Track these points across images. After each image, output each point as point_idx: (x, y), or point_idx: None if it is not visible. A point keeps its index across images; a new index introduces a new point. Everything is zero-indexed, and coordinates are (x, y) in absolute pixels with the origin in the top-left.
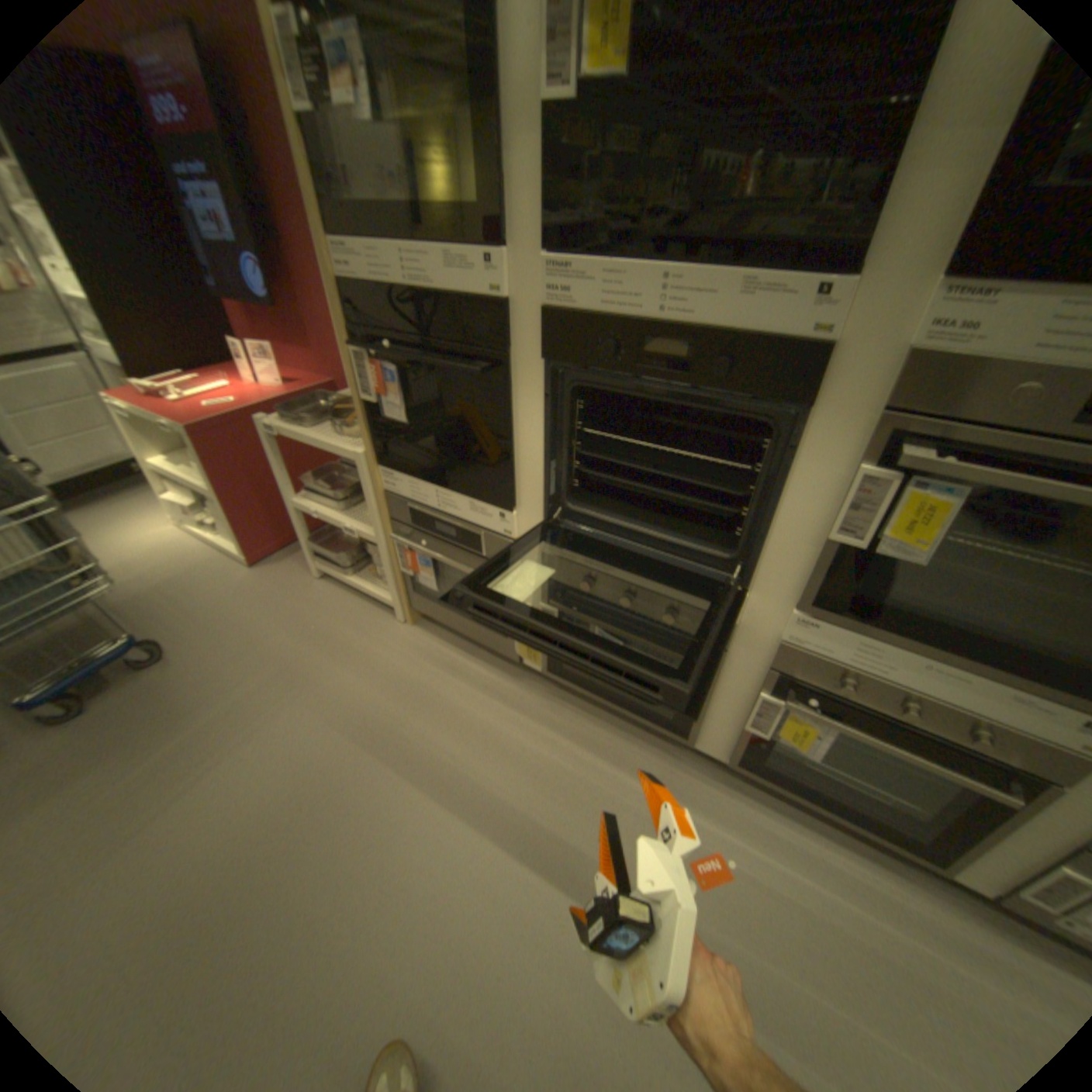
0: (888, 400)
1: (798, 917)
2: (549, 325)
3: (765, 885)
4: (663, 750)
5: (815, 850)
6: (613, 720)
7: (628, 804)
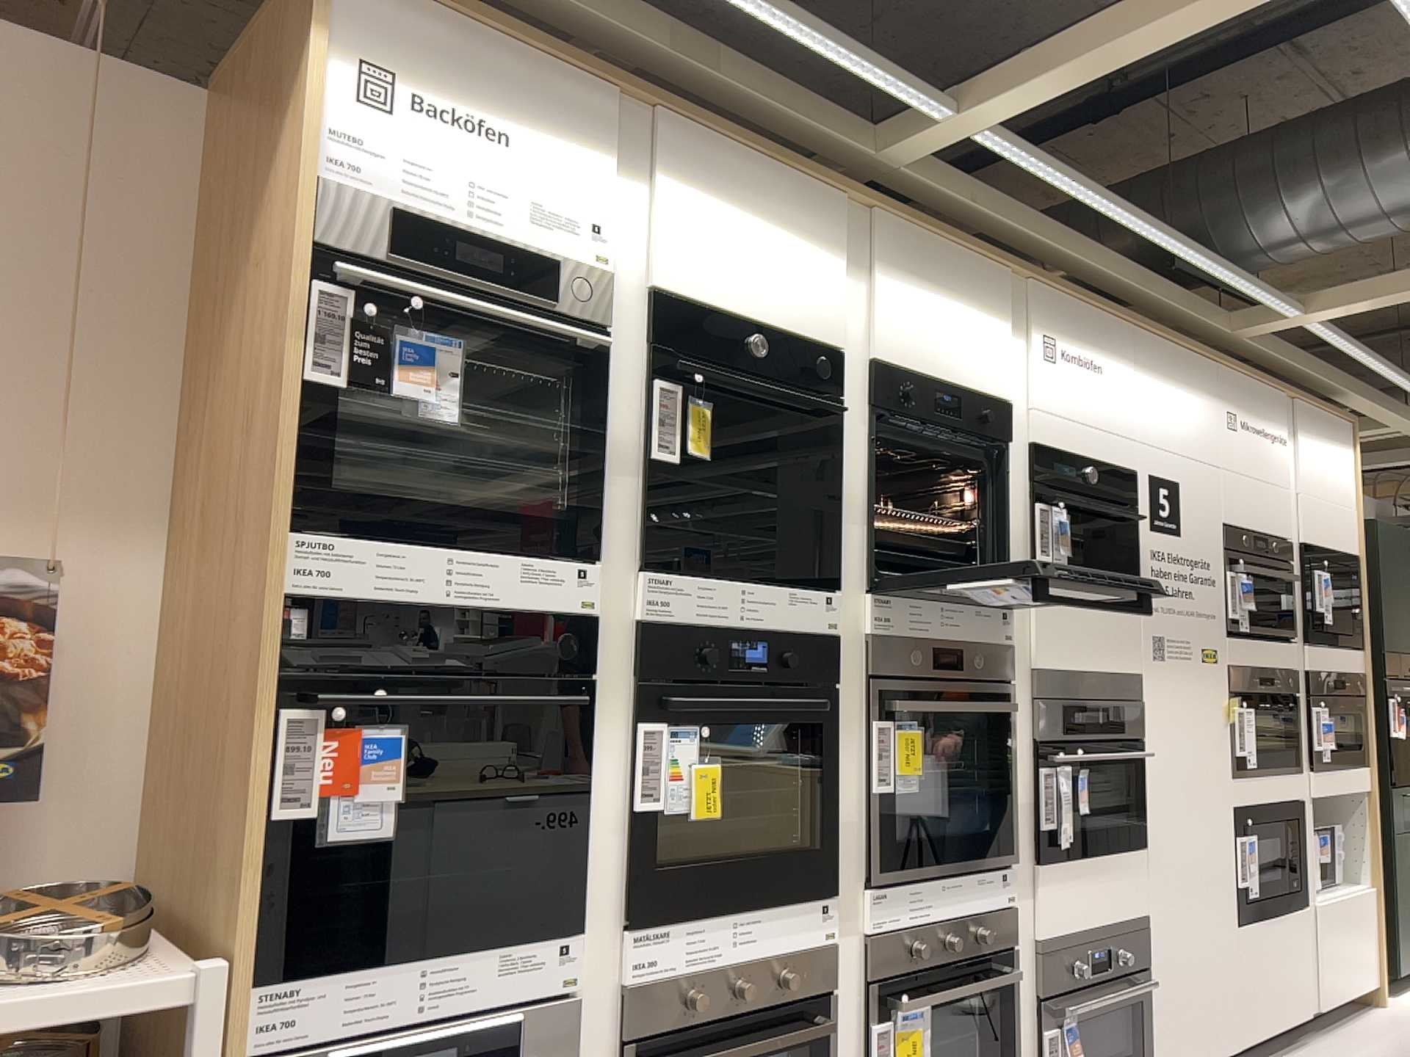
0: (861, 667)
1: None
2: (649, 636)
3: None
4: None
5: None
6: None
7: None
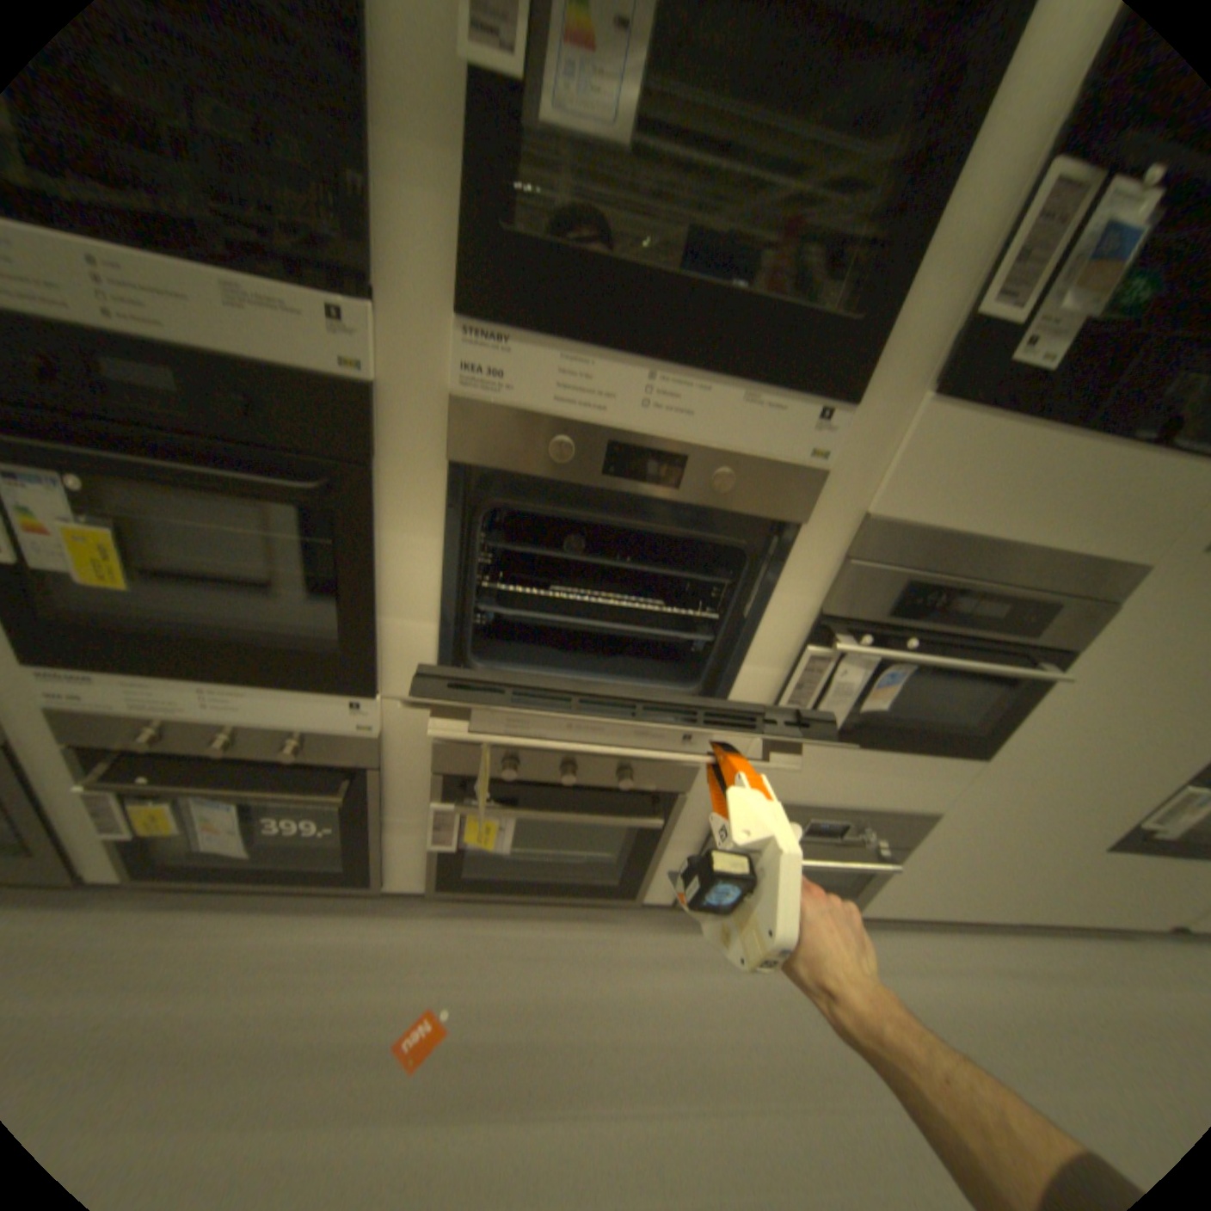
0: (449, 453)
1: (518, 1031)
2: None
3: (480, 1015)
4: (345, 910)
5: (529, 941)
6: (267, 901)
7: (296, 1013)
